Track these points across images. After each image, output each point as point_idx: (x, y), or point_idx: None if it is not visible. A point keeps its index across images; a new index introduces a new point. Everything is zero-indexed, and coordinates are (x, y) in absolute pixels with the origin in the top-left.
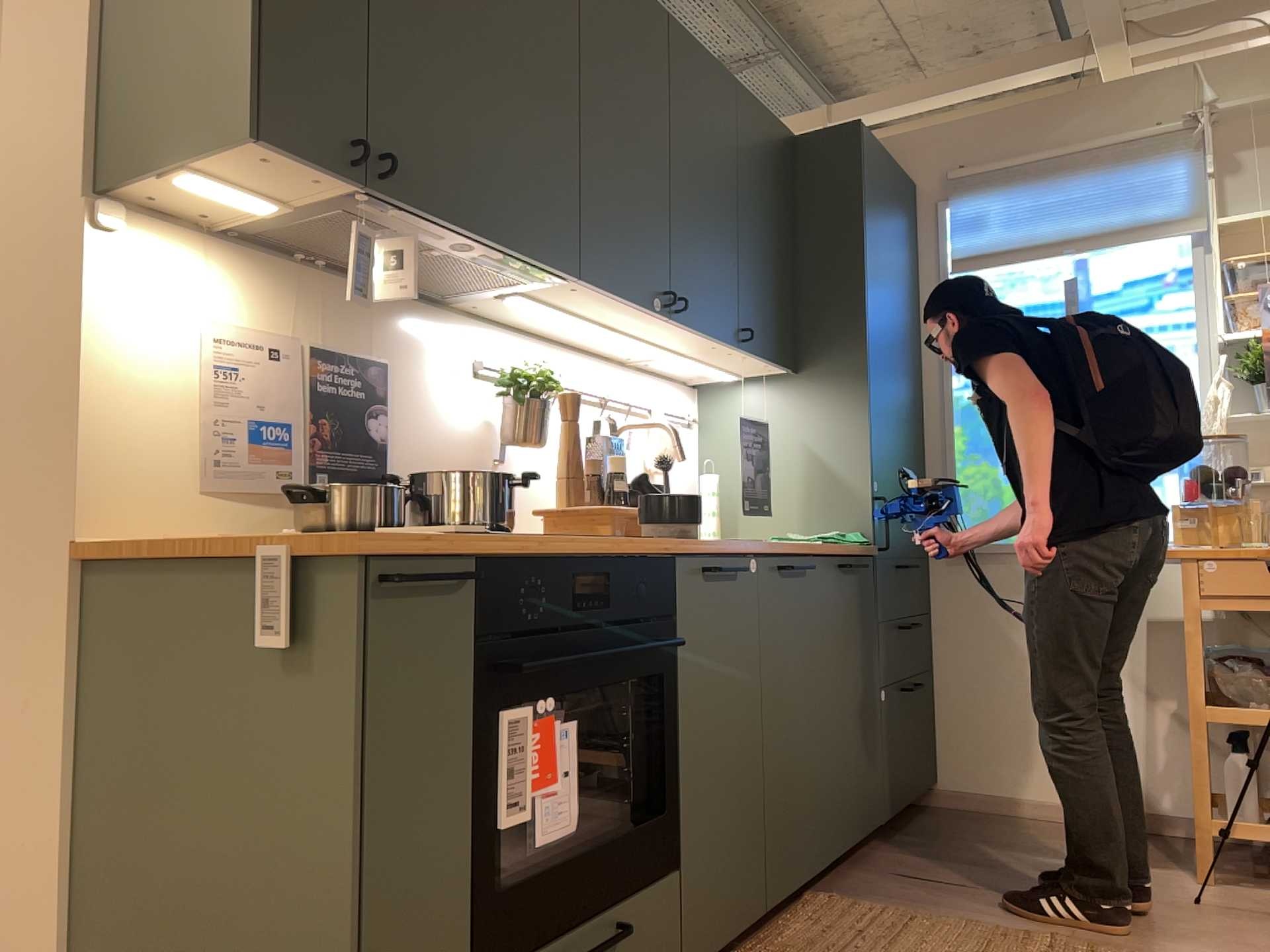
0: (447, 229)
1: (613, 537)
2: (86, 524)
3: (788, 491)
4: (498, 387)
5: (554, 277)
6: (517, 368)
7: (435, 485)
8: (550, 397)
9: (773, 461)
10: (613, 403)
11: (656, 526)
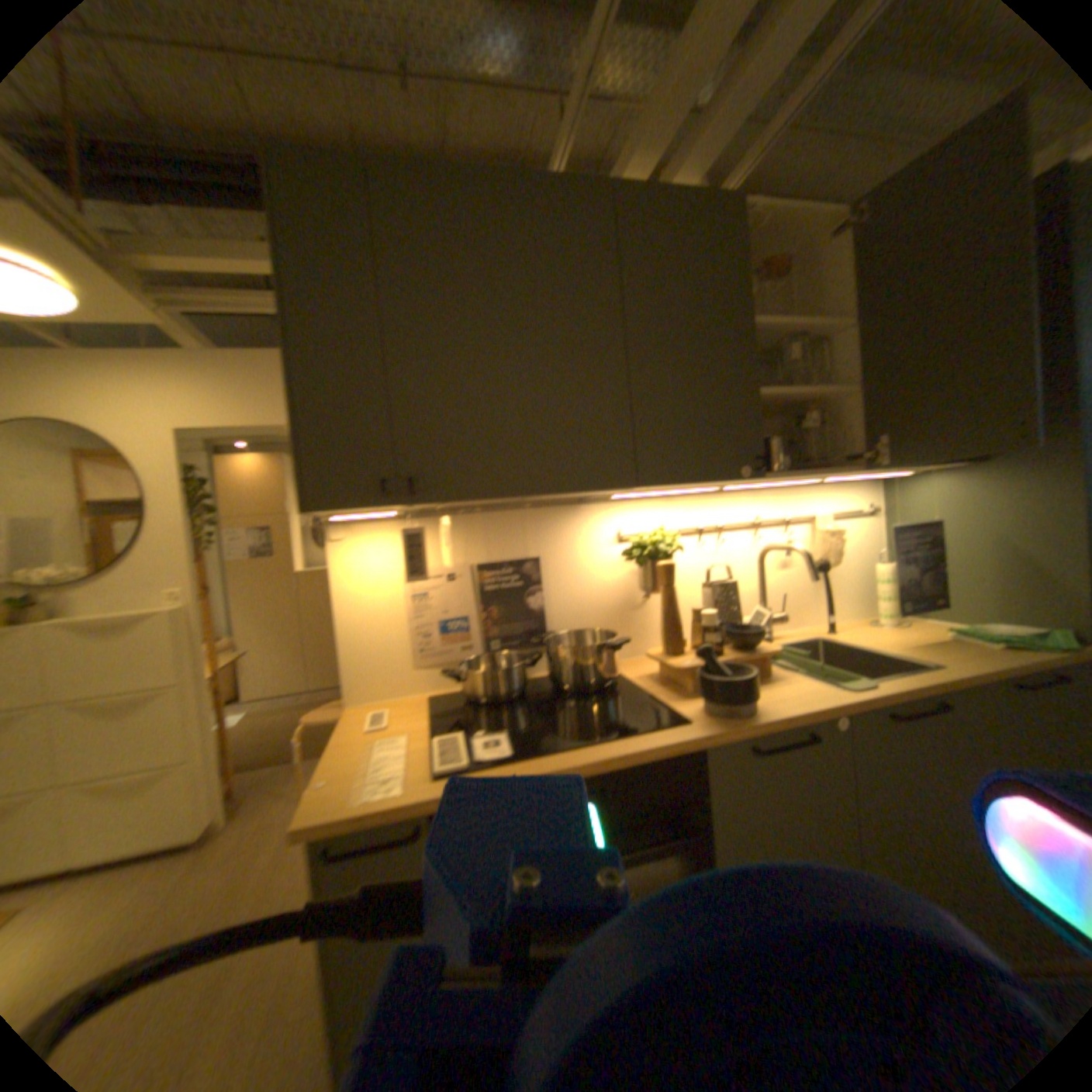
0: (491, 498)
1: (631, 735)
2: (349, 697)
3: (976, 576)
4: (626, 553)
5: (621, 487)
6: (642, 535)
7: (554, 649)
8: (677, 549)
9: (958, 547)
10: (768, 521)
11: (703, 702)
